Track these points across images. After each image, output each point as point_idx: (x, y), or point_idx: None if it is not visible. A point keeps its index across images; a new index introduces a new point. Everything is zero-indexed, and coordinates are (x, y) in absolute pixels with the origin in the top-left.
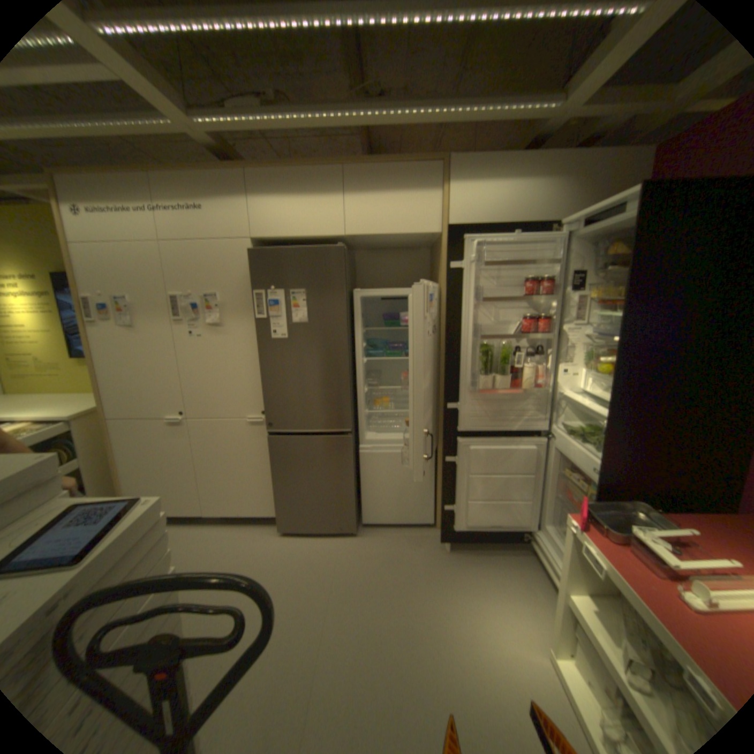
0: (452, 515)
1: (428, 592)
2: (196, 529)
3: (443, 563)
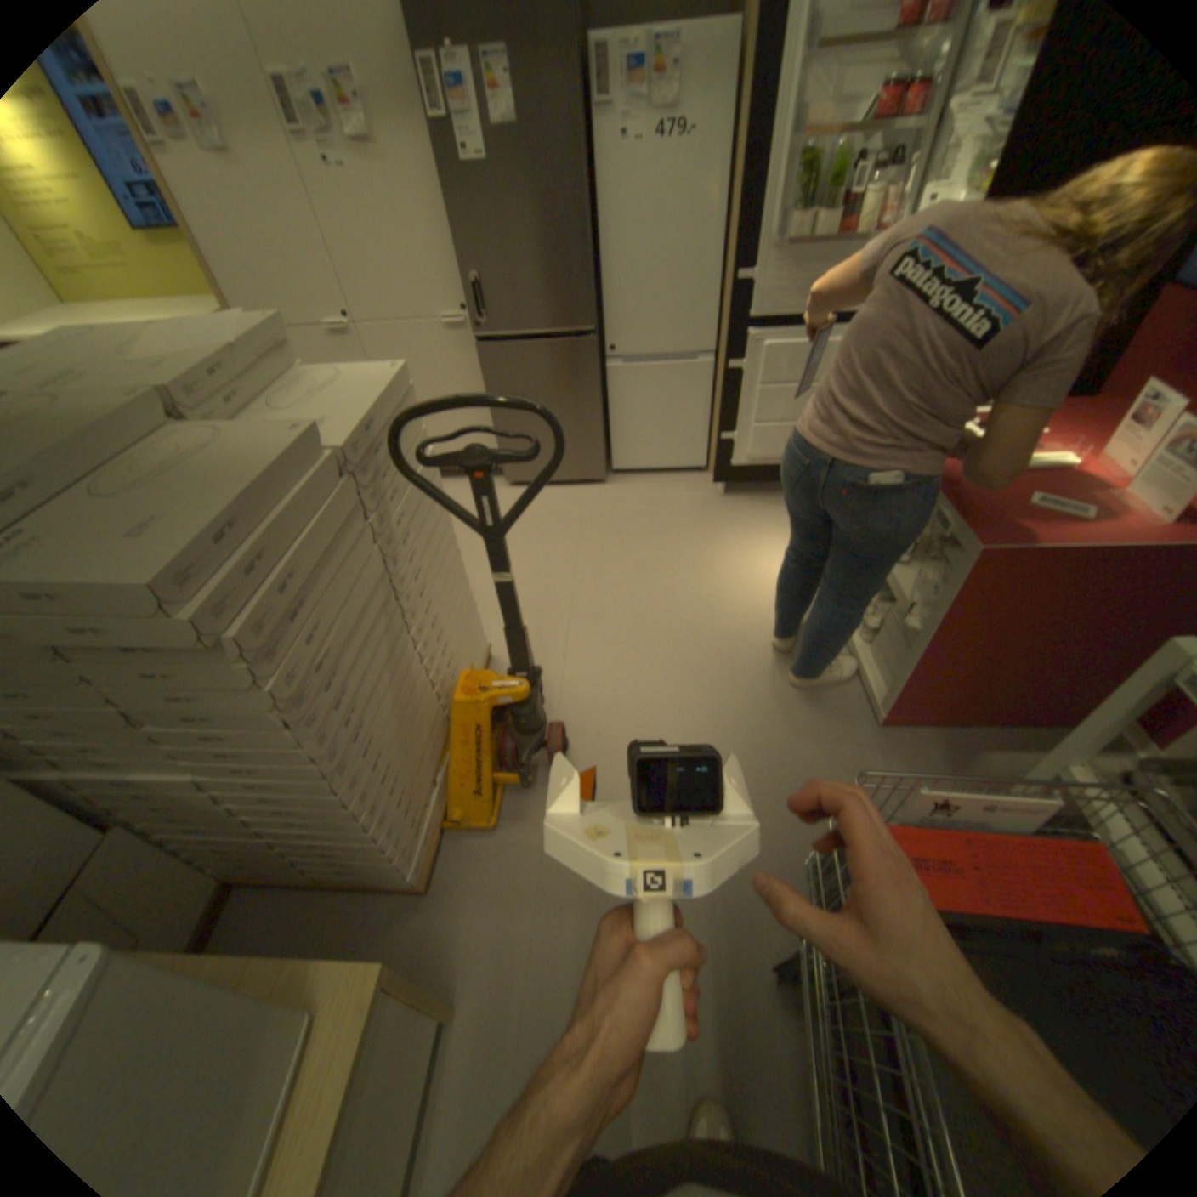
0: (731, 446)
1: (694, 531)
2: None
3: (714, 506)
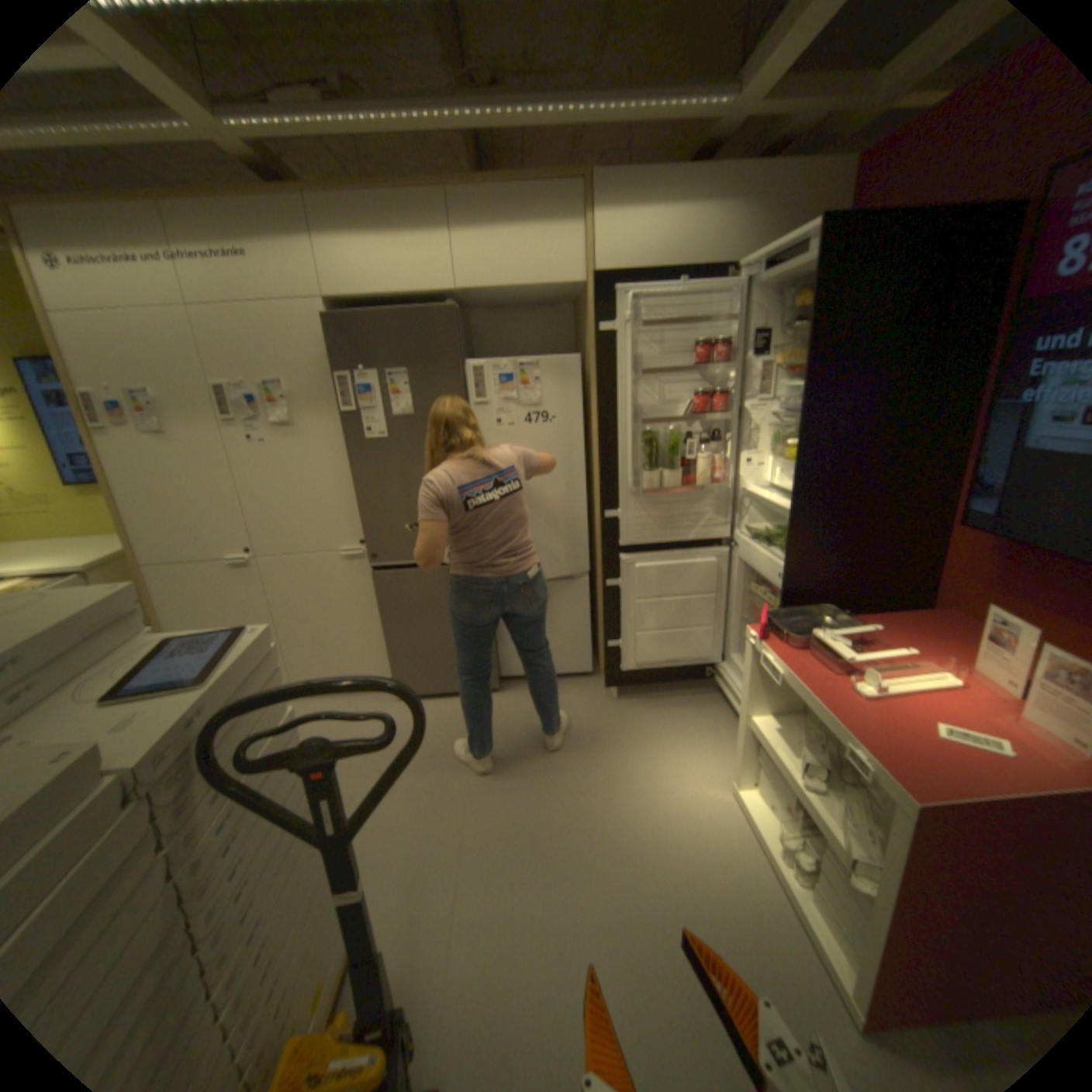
0: (618, 653)
1: (592, 743)
2: None
3: (609, 711)
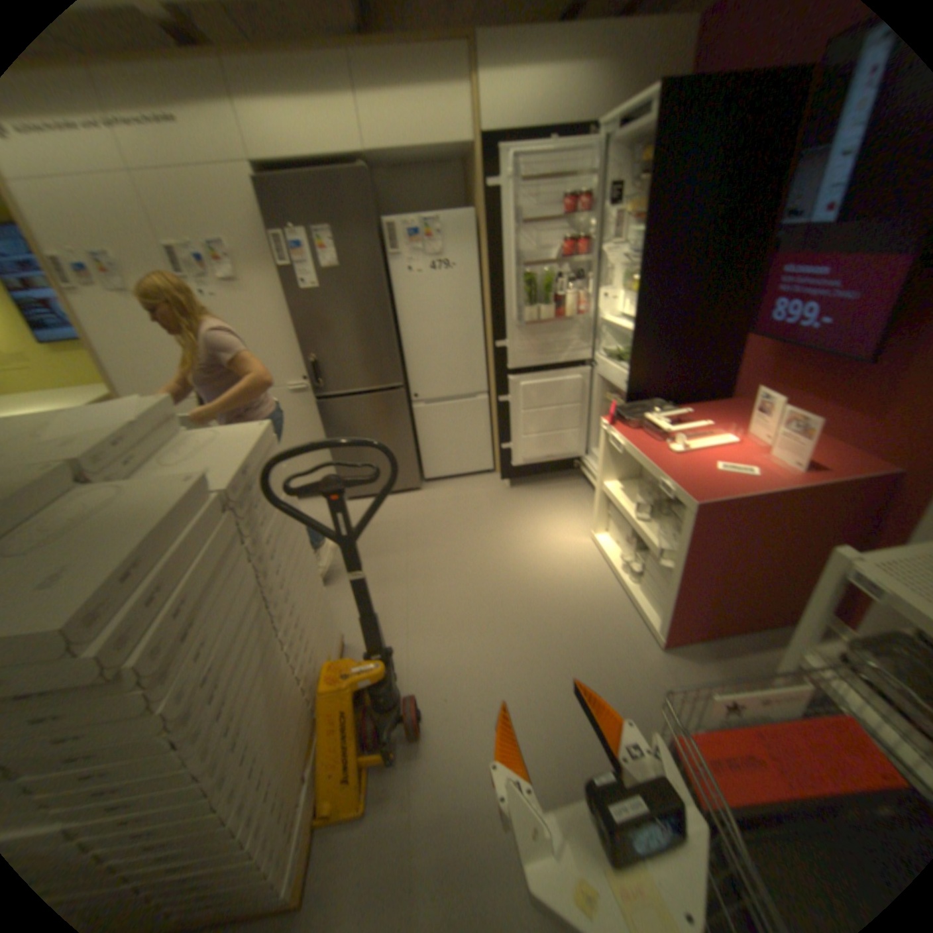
0: (508, 452)
1: (492, 516)
2: None
3: (503, 496)
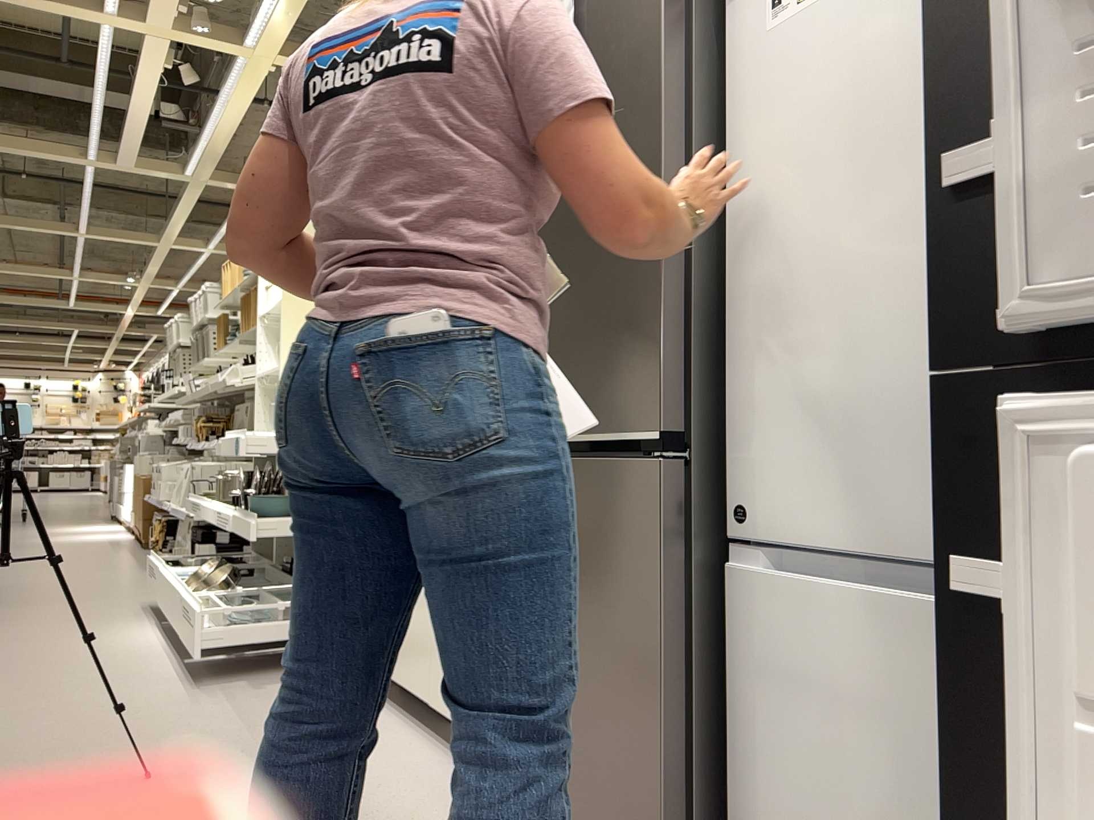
0: None
1: None
2: (416, 736)
3: None
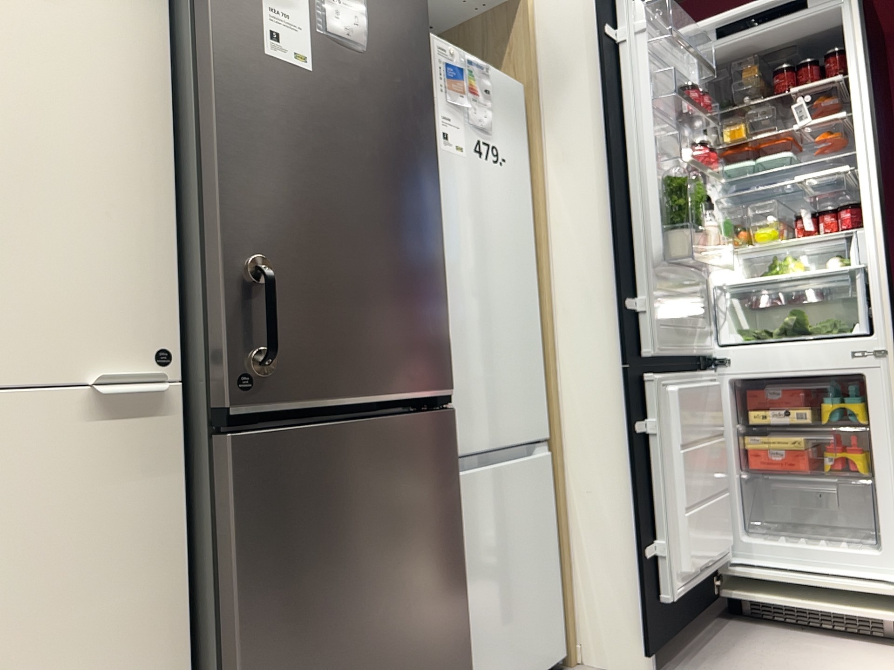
0: (656, 569)
1: None
2: None
3: None
